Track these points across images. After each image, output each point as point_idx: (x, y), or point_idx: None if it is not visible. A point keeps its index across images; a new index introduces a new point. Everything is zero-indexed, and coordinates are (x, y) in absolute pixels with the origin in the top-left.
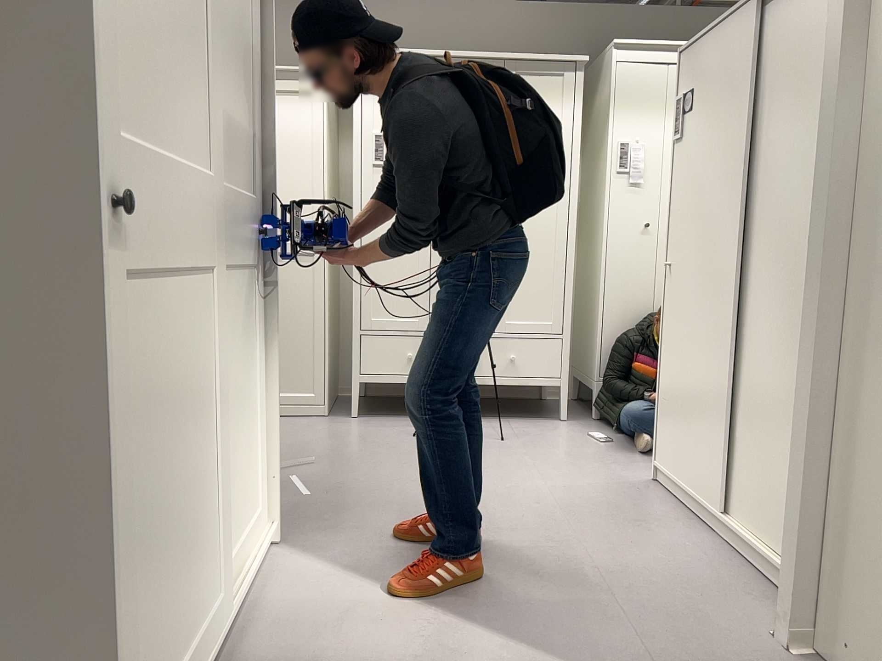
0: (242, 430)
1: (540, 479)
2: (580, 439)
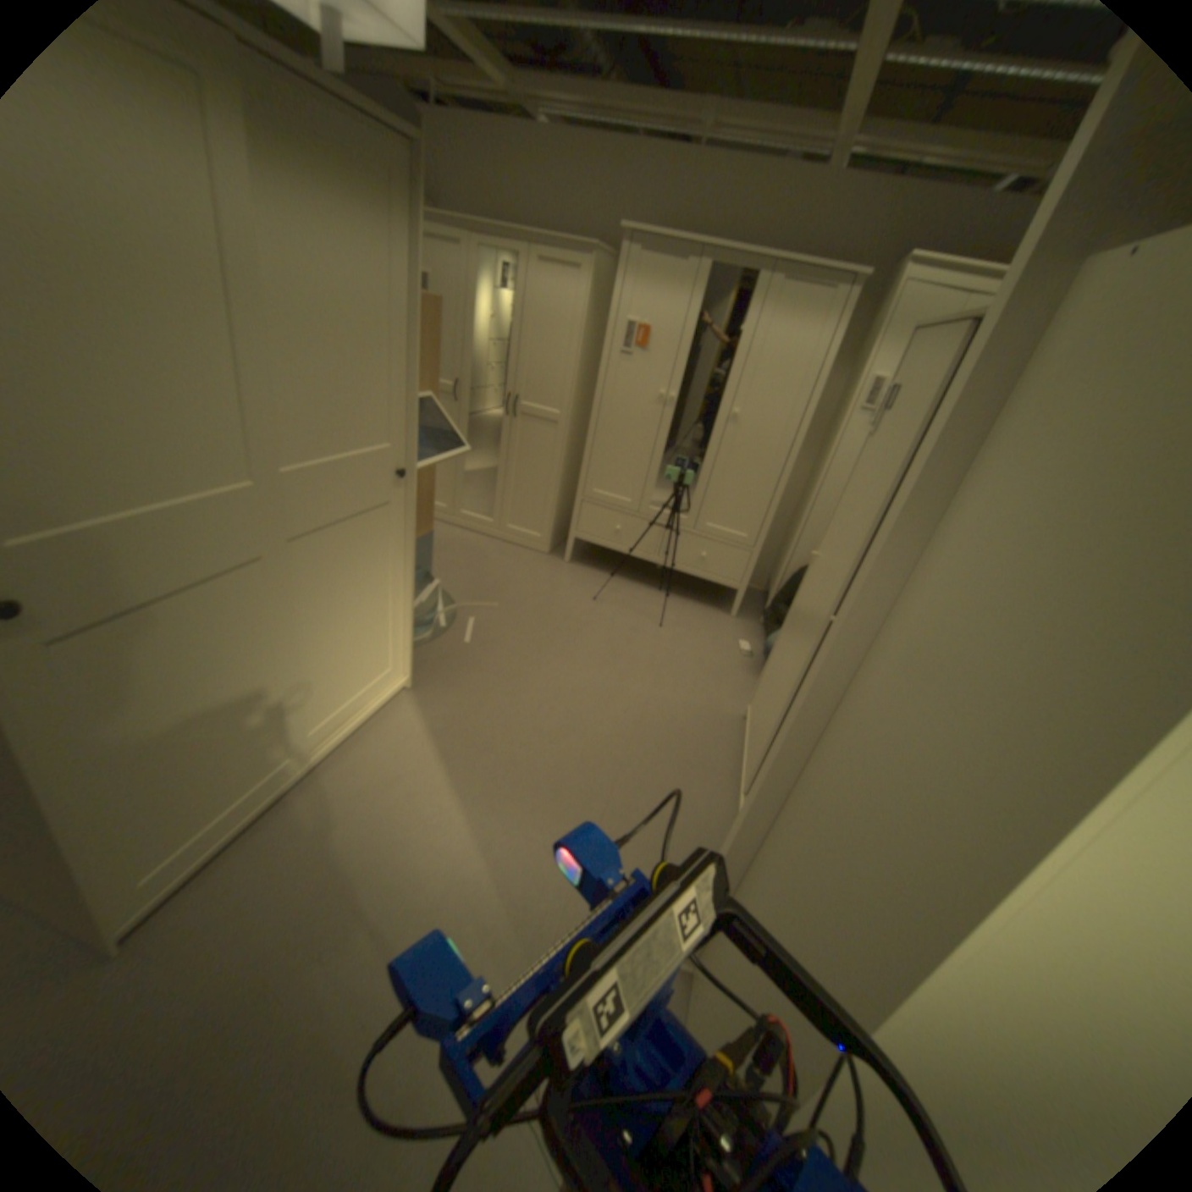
0: (363, 625)
1: (654, 680)
2: (727, 643)
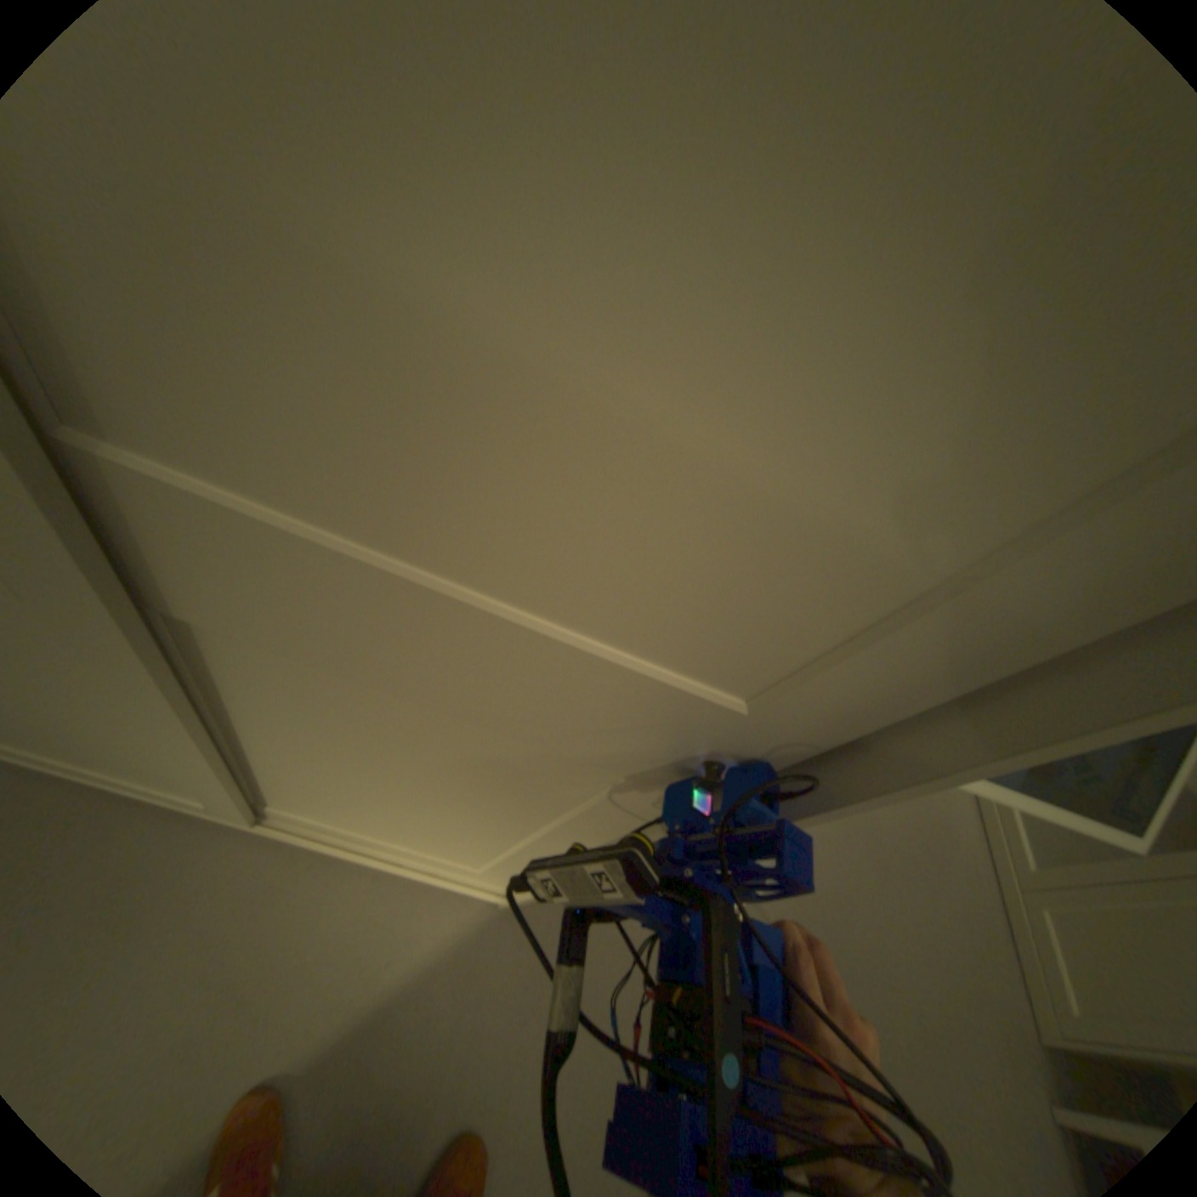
0: (433, 818)
1: None
2: None
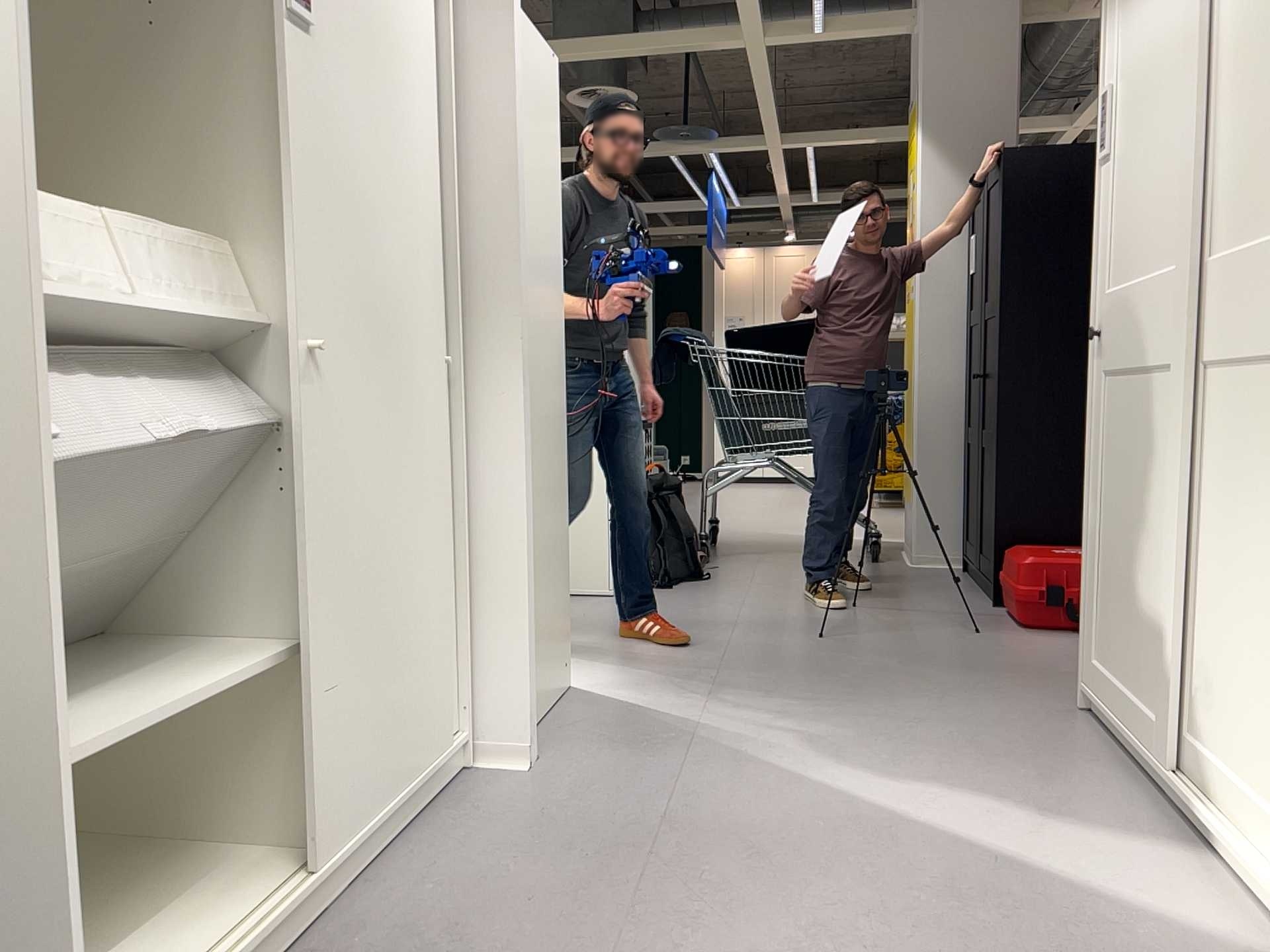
0: (1254, 618)
1: None
2: None
